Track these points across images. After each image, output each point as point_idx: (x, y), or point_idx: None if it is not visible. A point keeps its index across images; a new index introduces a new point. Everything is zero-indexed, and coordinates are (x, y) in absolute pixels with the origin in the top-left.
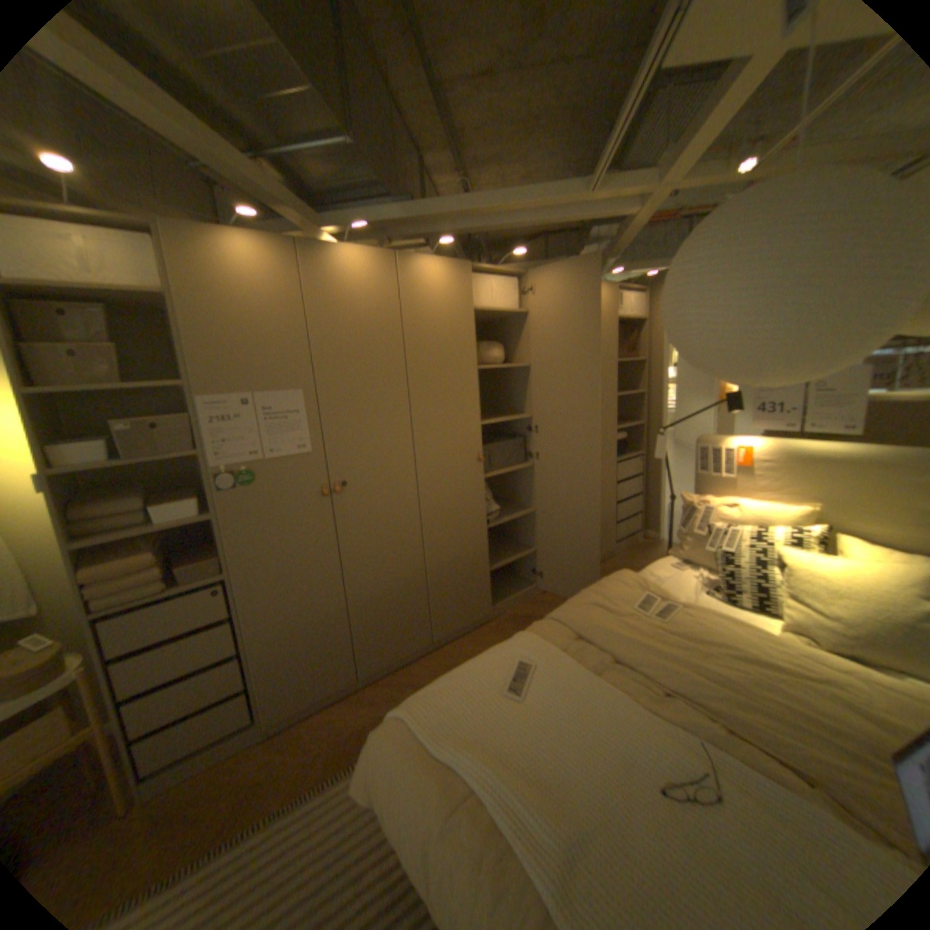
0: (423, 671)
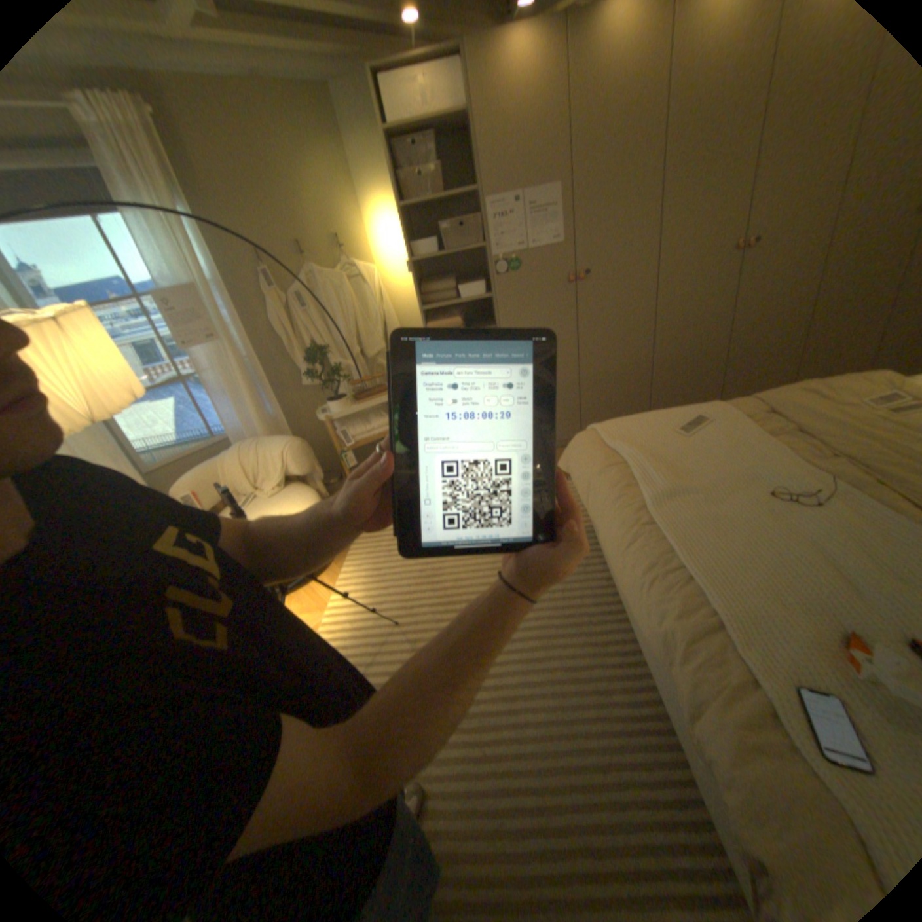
0: None
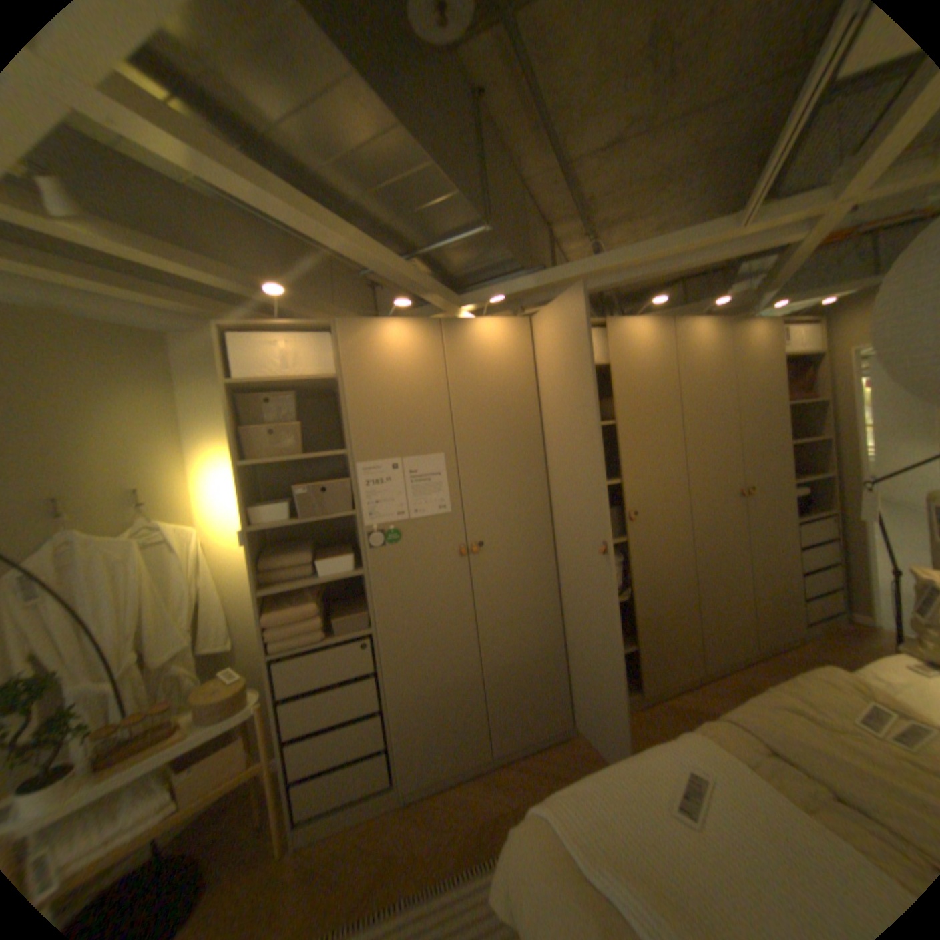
0: (564, 760)
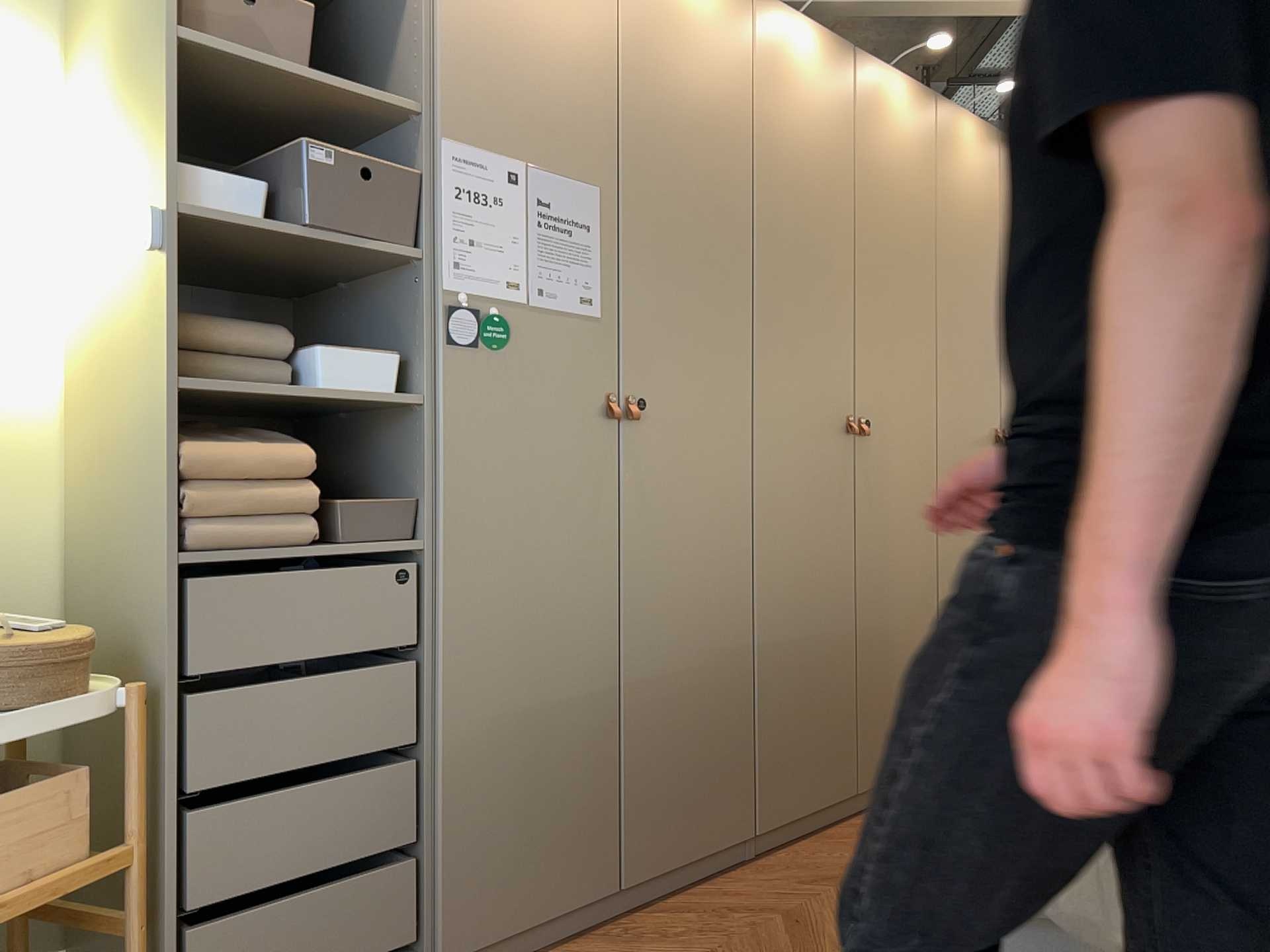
0: (743, 888)
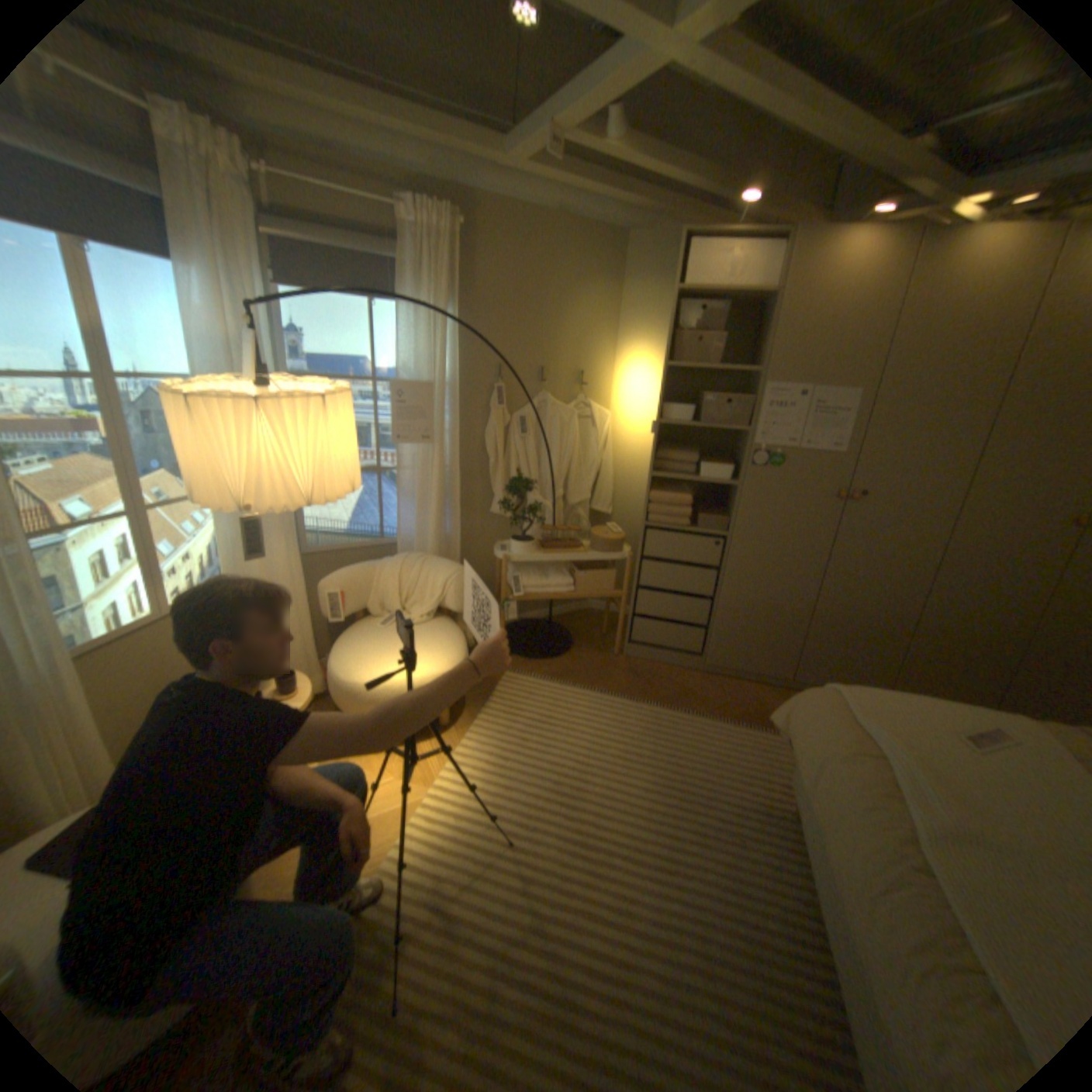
0: None
